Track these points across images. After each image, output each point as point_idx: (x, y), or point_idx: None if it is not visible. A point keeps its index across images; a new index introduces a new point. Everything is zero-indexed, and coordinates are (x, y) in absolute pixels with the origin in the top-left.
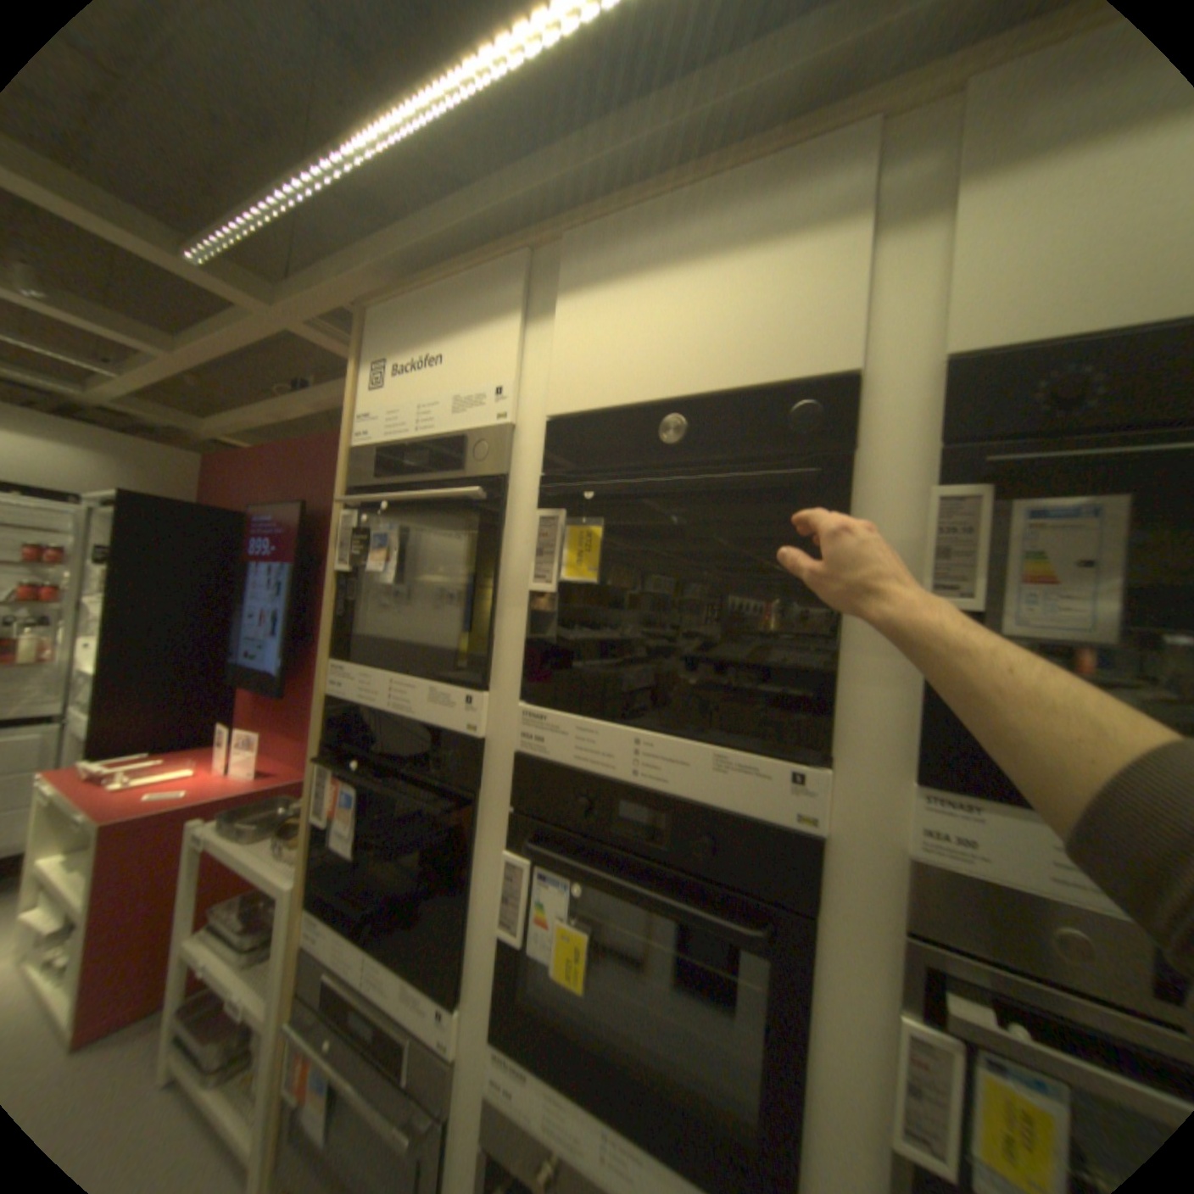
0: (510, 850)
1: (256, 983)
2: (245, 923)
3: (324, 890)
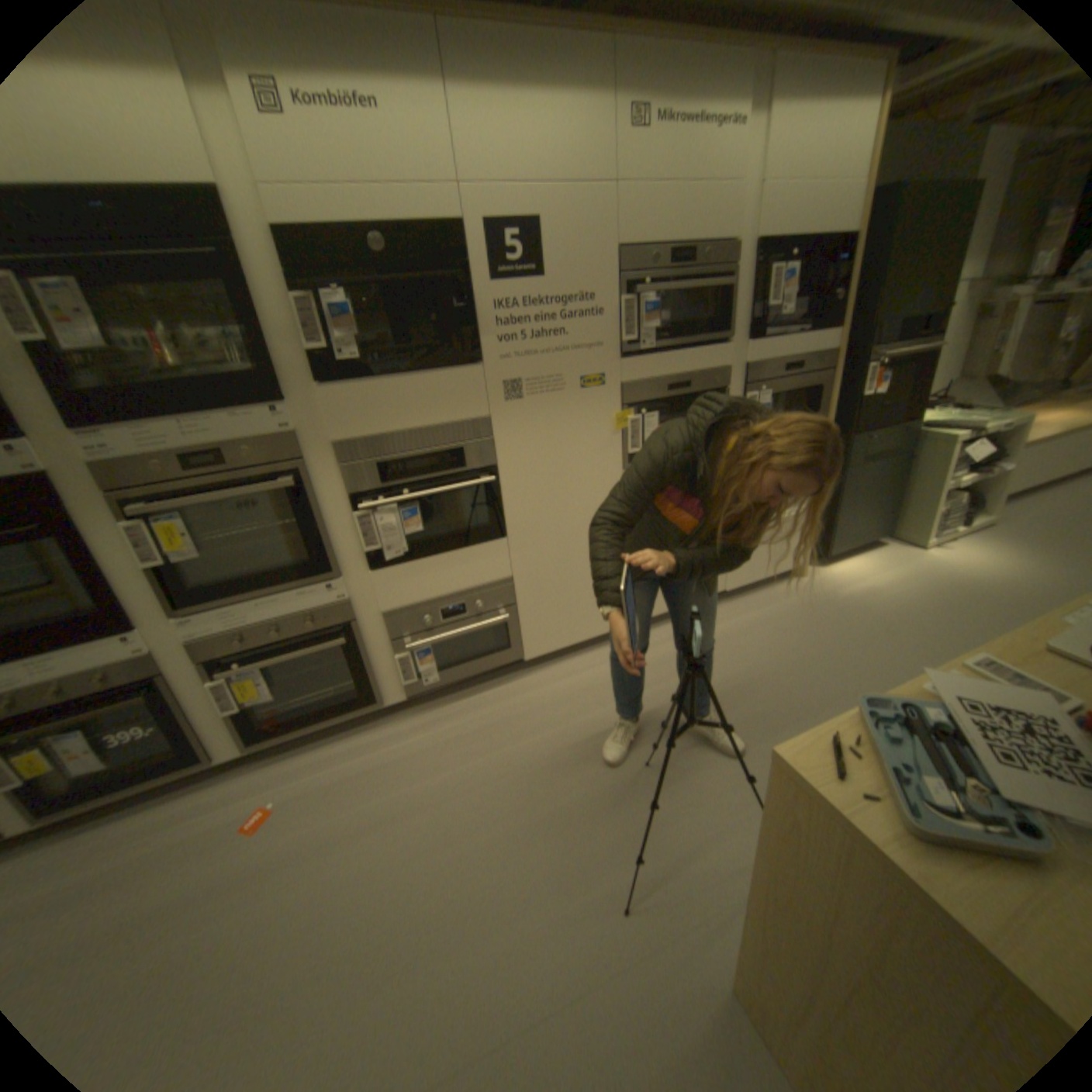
0: None
1: None
2: None
3: None
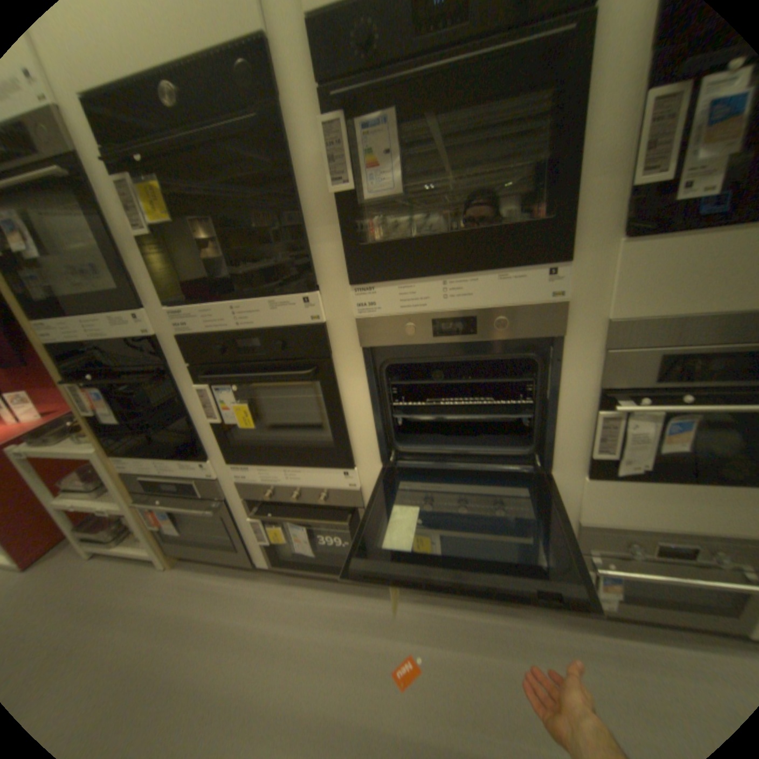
0: (195, 384)
1: (106, 501)
2: (83, 482)
3: (114, 445)
